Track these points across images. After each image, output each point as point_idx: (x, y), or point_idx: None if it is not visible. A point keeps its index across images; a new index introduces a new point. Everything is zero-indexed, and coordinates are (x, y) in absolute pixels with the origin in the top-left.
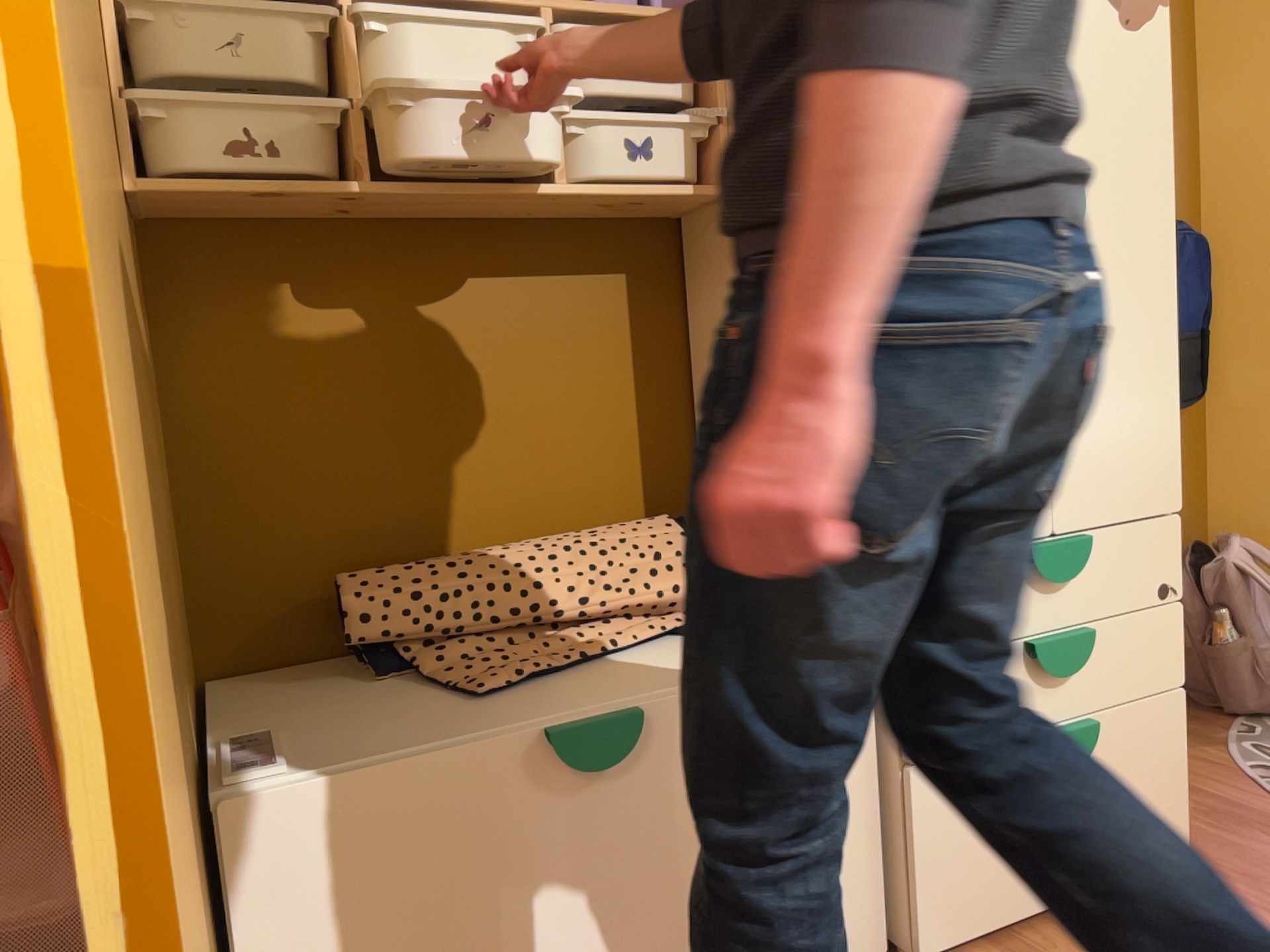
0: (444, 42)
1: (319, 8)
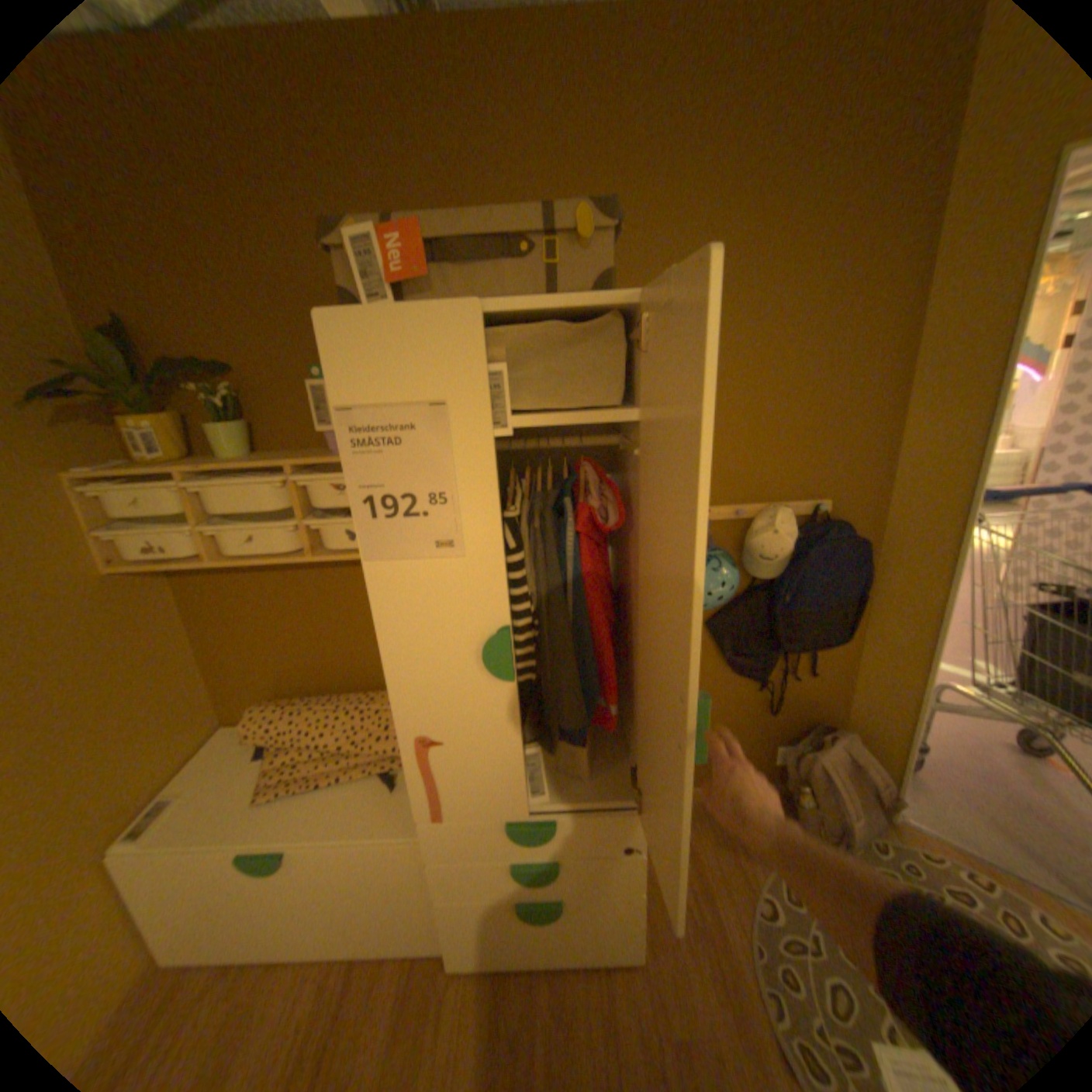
0: (232, 491)
1: (159, 487)
